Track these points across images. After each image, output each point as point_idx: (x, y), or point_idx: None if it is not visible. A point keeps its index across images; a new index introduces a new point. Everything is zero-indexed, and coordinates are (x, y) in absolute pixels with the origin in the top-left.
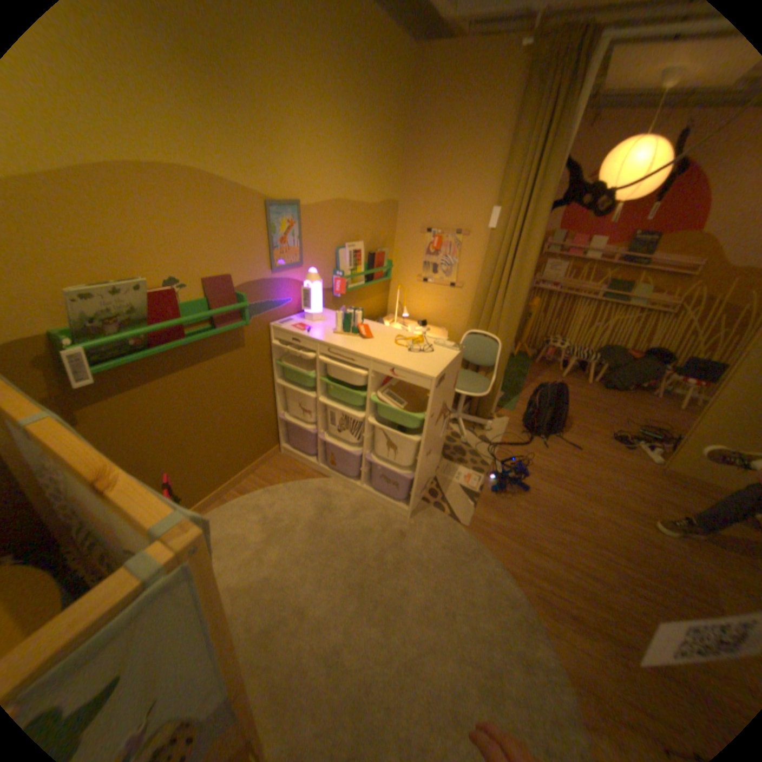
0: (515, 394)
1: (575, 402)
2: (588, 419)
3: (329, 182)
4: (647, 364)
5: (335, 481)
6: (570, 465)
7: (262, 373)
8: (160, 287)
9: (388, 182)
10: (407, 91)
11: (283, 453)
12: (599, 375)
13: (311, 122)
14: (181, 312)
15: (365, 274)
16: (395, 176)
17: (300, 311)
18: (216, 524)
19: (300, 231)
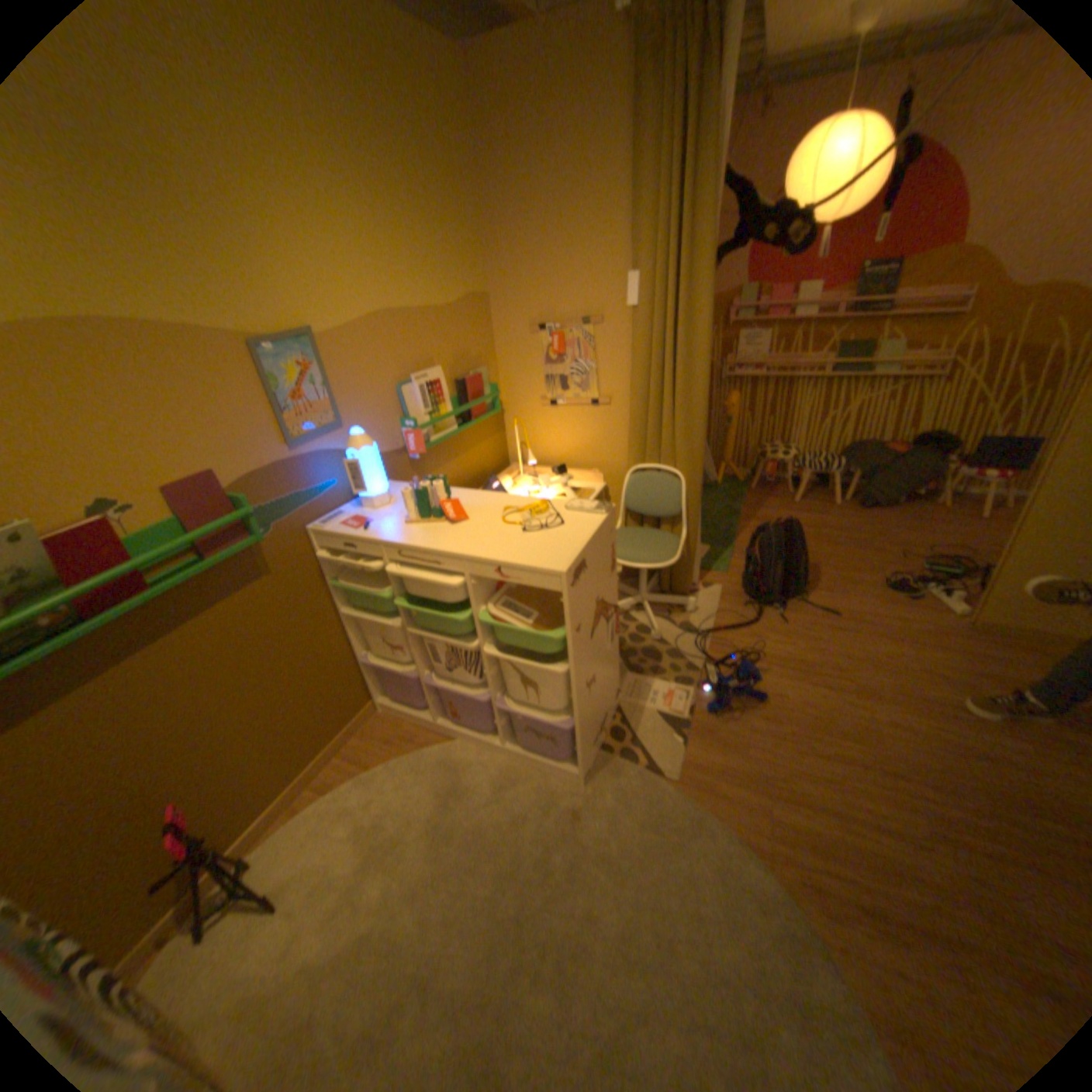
0: (726, 544)
1: (820, 539)
2: (842, 563)
3: (357, 287)
4: (918, 460)
5: (464, 745)
6: (825, 644)
7: (312, 604)
8: (80, 520)
9: (462, 267)
10: (461, 122)
11: (381, 713)
12: (850, 488)
13: (300, 200)
14: (132, 550)
15: (455, 414)
16: (472, 255)
17: (357, 495)
18: (282, 857)
19: (323, 374)
